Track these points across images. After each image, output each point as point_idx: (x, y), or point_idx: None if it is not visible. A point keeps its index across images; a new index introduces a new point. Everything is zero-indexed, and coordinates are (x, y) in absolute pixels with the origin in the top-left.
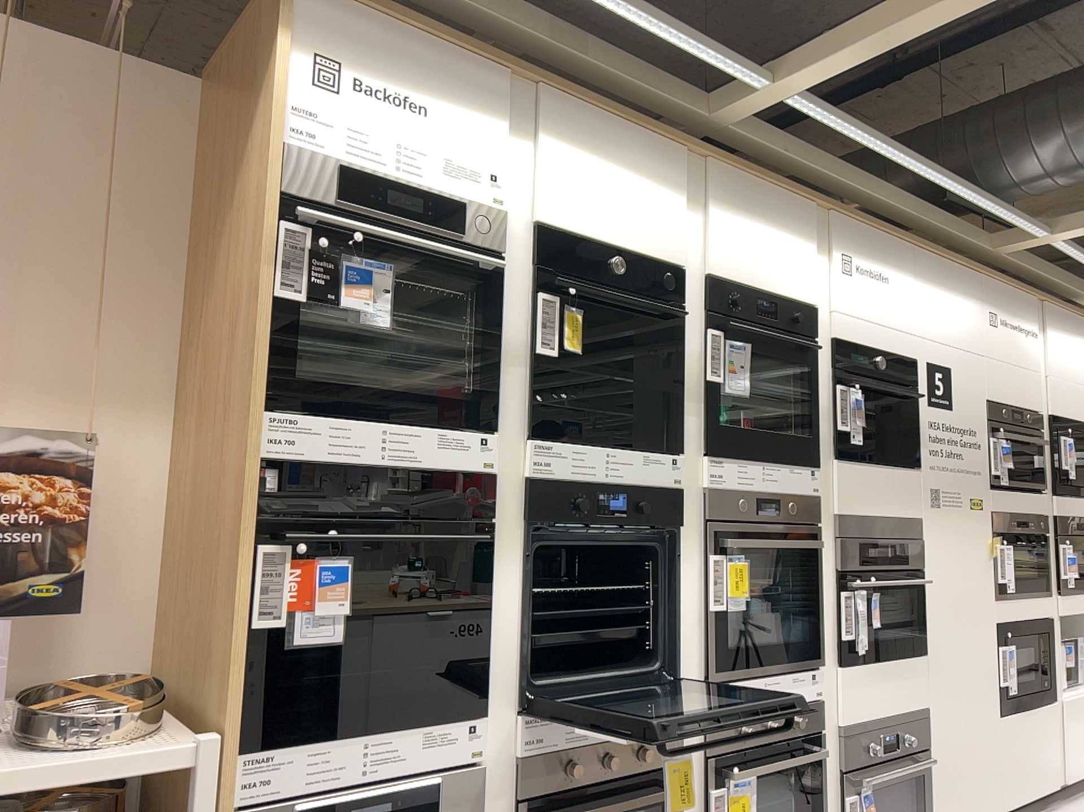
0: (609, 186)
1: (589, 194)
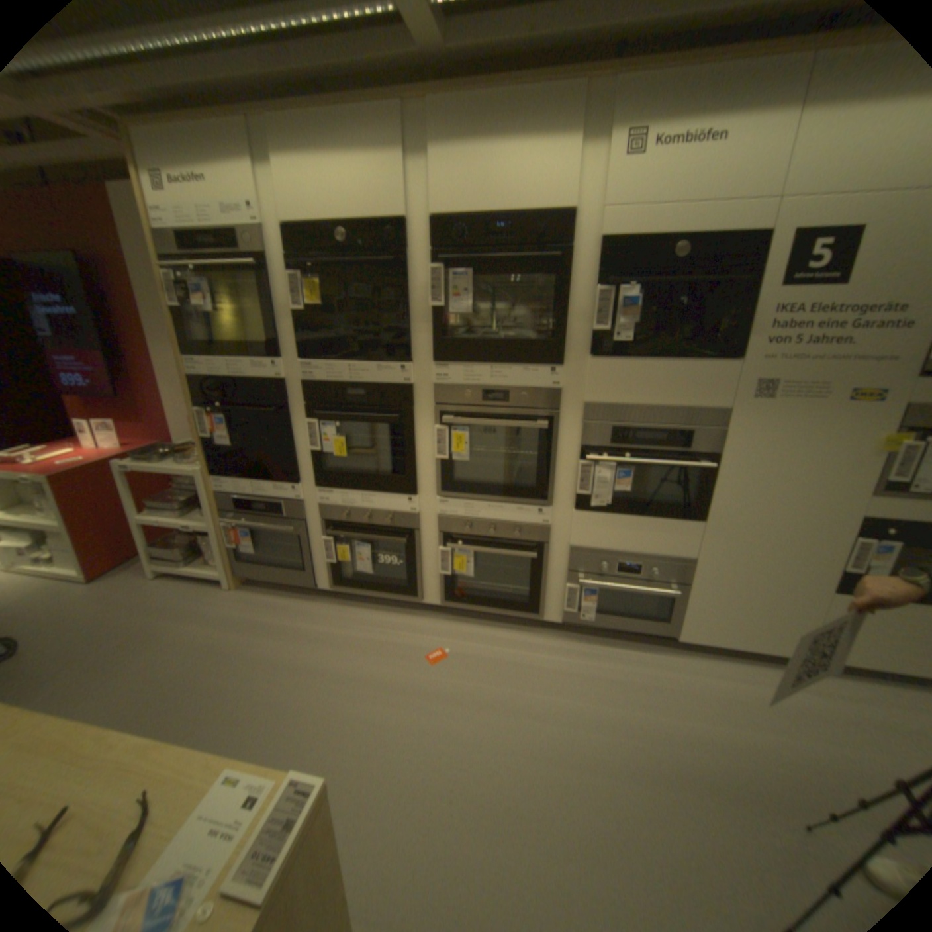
0: (328, 164)
1: (312, 179)
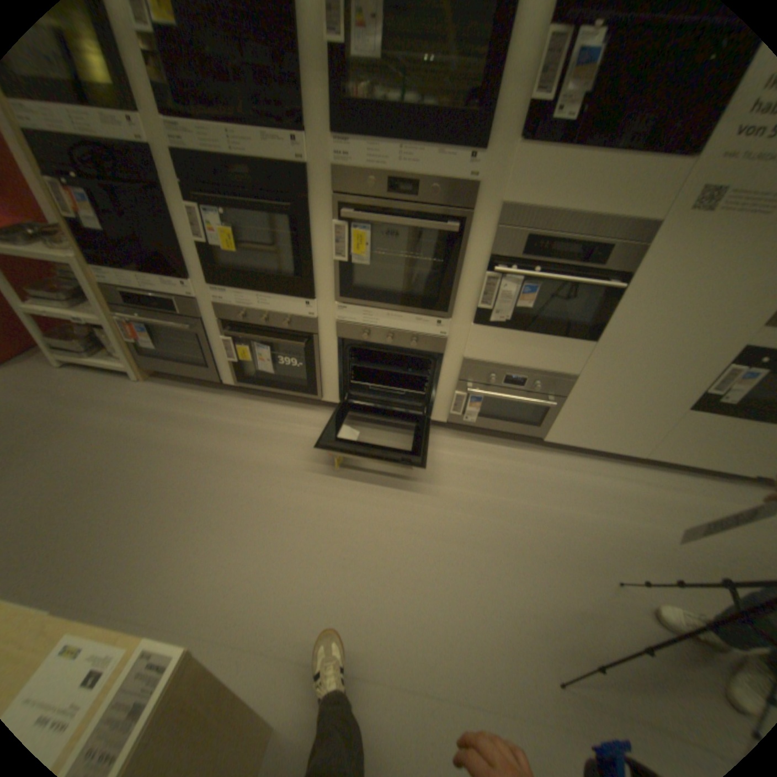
0: None
1: None
